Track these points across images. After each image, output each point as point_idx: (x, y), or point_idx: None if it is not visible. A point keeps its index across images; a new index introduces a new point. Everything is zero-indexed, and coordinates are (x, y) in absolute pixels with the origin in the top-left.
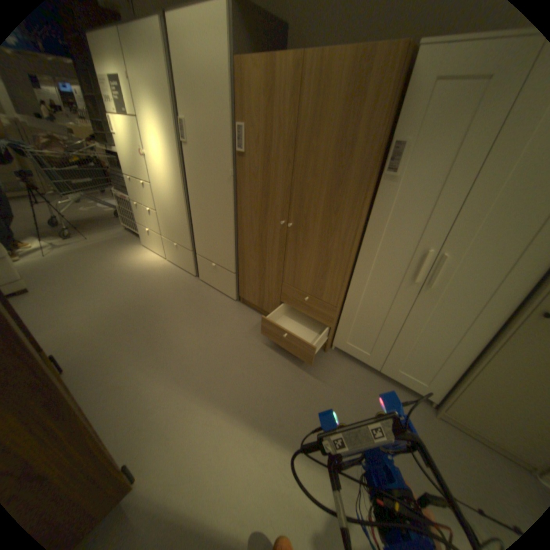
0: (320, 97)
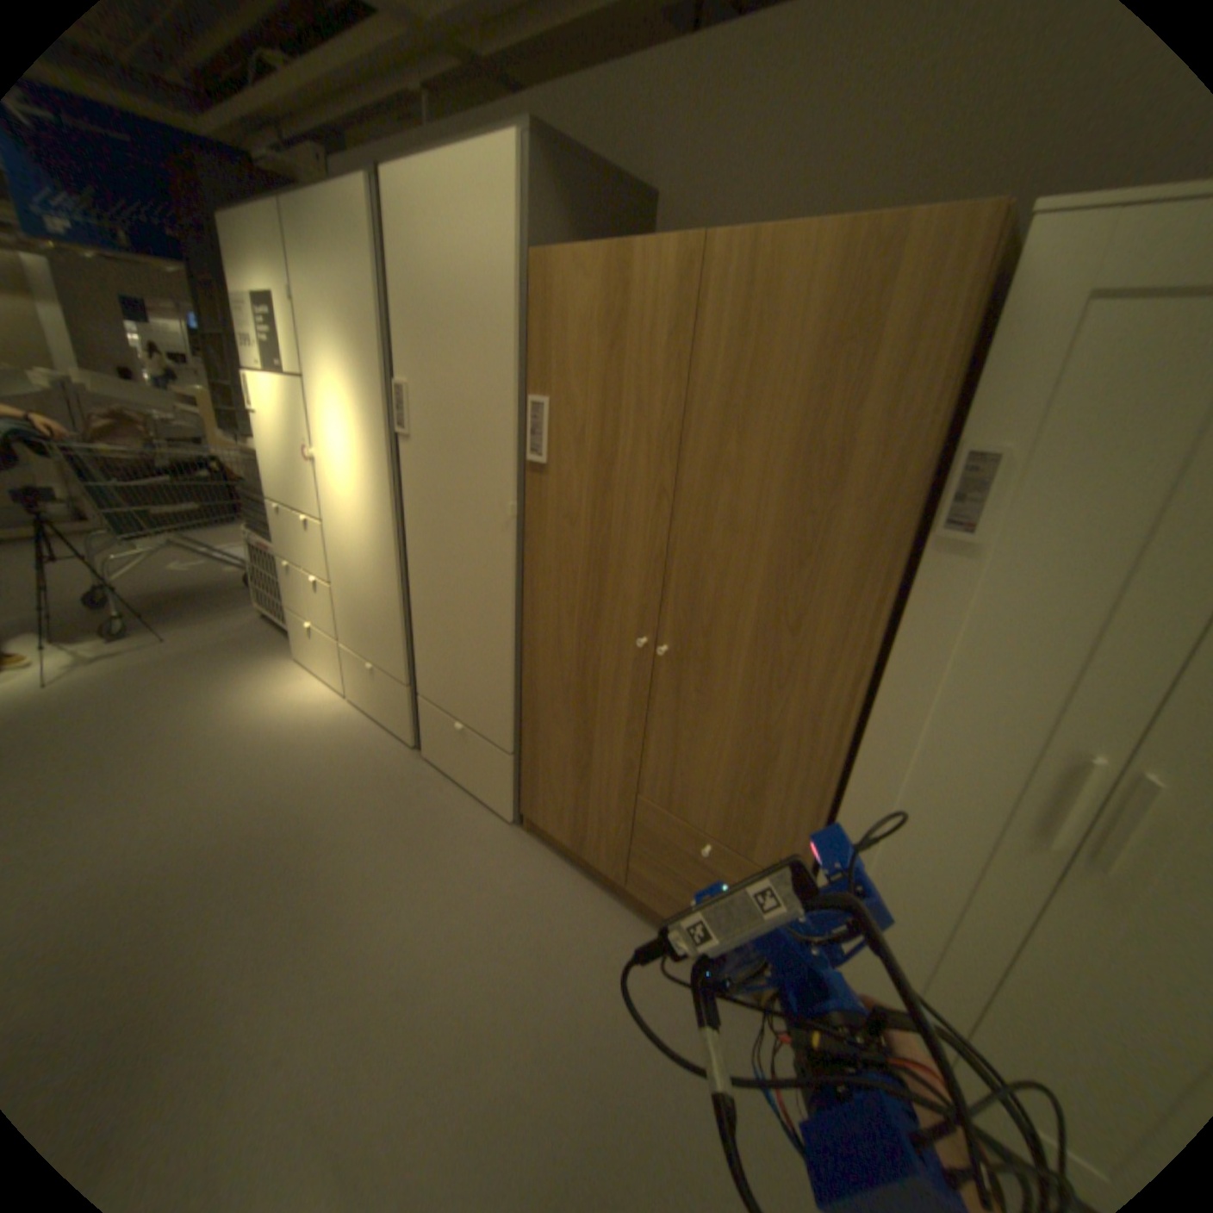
0: (749, 337)
